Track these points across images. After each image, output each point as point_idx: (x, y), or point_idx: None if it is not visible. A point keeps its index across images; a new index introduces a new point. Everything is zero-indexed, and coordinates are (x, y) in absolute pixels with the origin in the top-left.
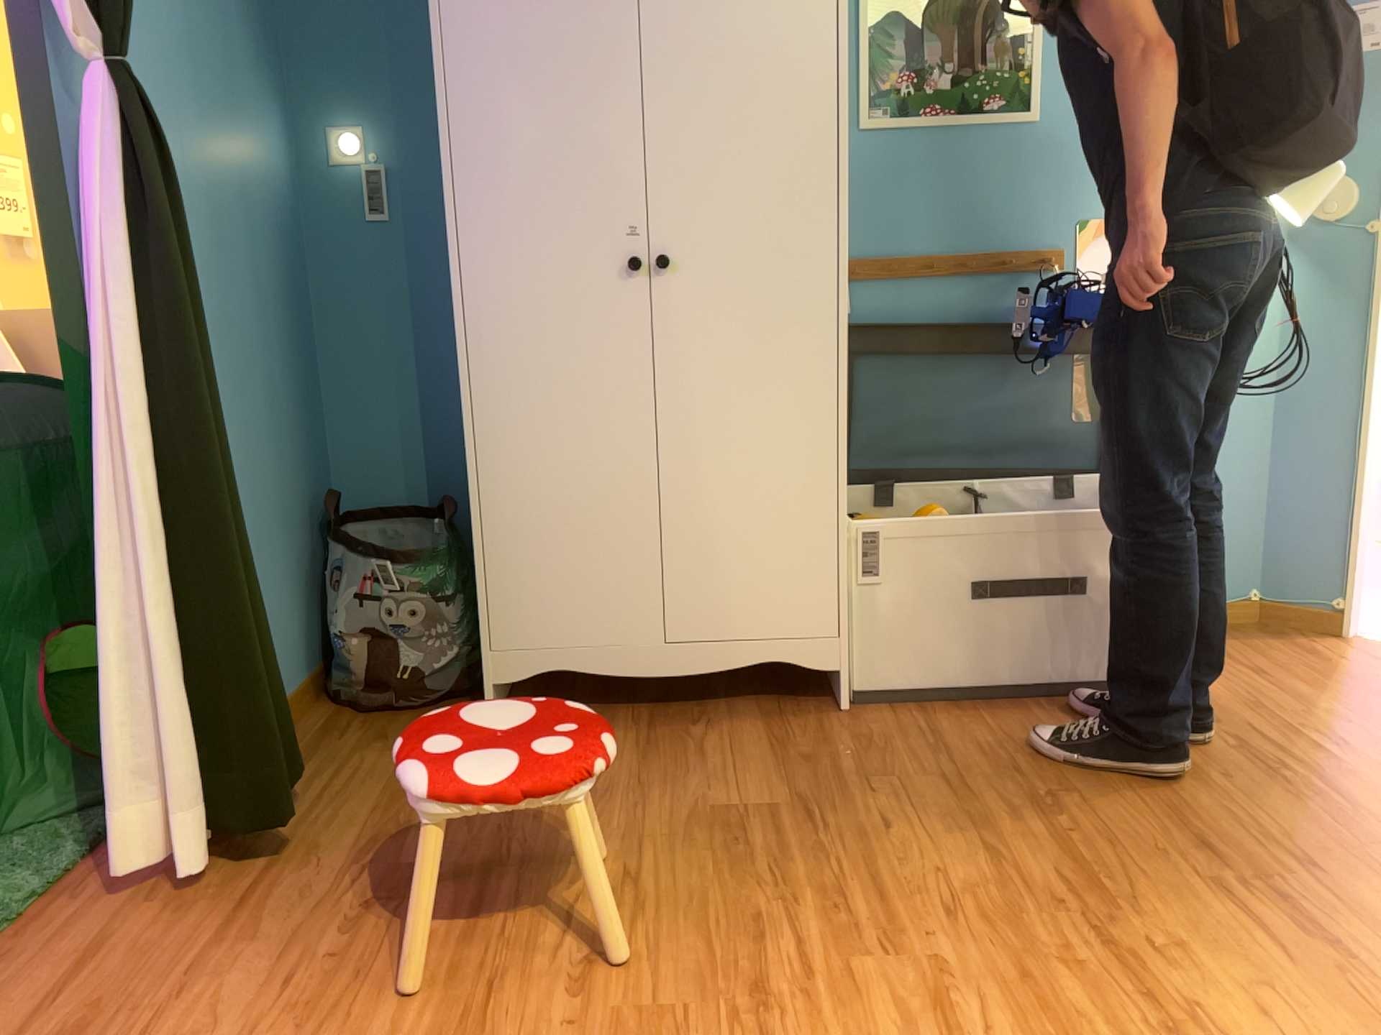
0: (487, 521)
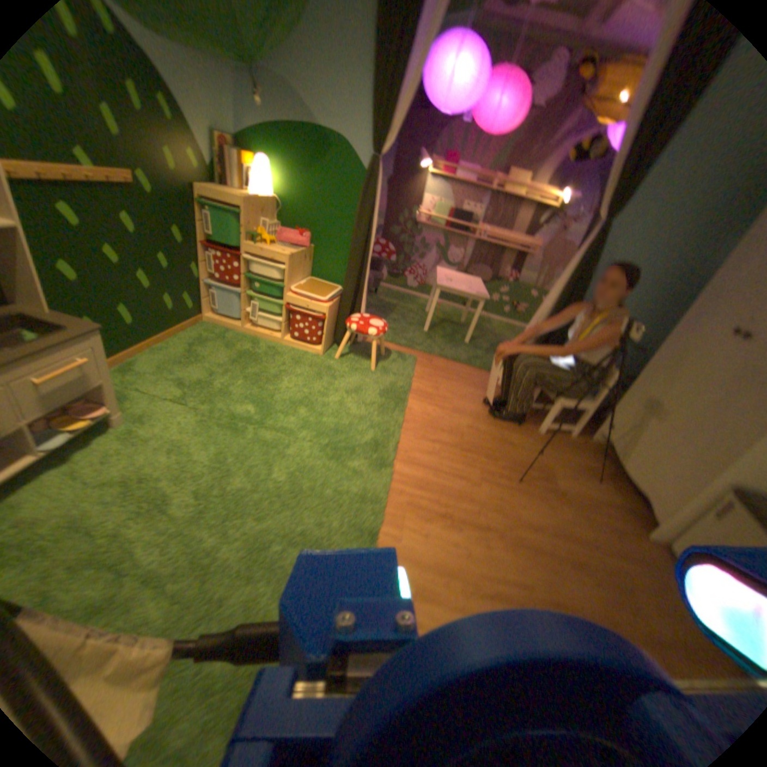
0: (630, 390)
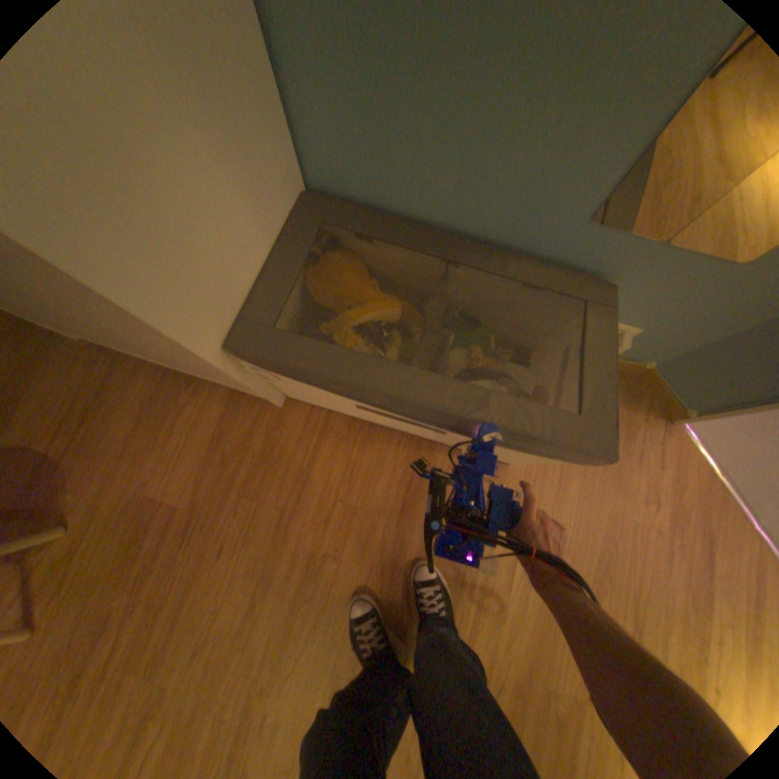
0: None
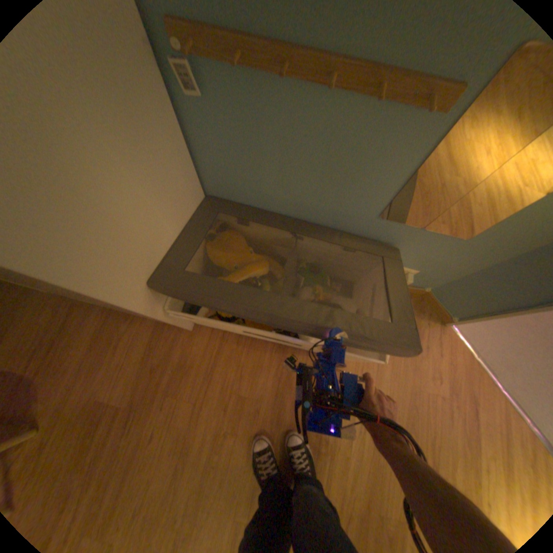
0: None
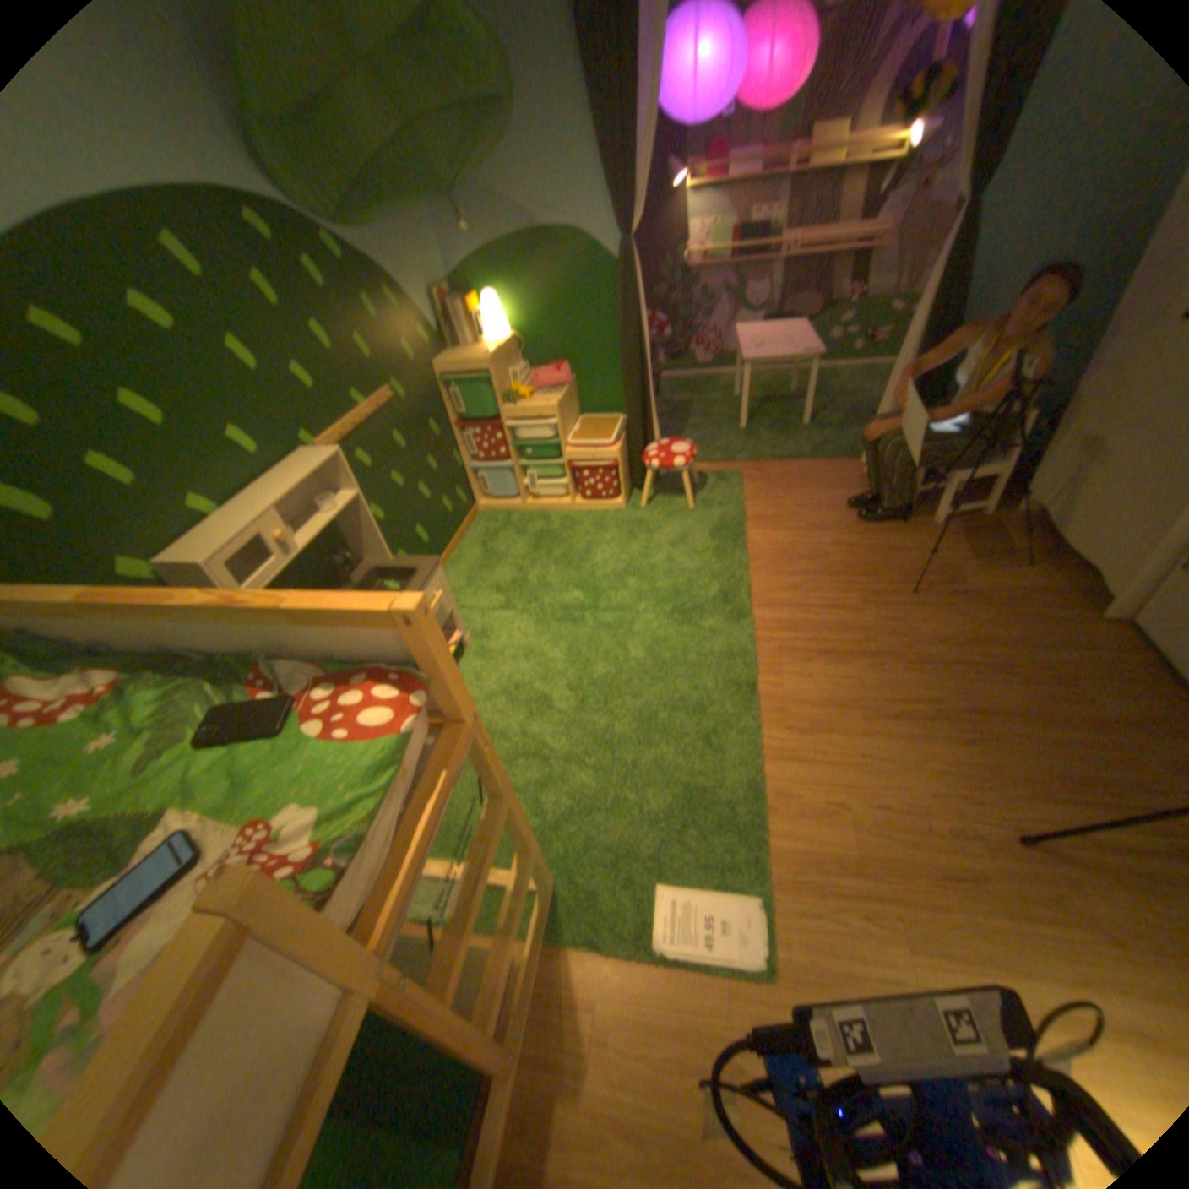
0: (1063, 428)
